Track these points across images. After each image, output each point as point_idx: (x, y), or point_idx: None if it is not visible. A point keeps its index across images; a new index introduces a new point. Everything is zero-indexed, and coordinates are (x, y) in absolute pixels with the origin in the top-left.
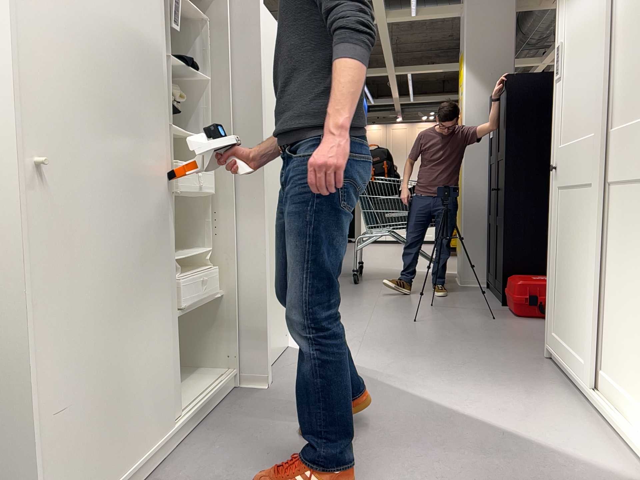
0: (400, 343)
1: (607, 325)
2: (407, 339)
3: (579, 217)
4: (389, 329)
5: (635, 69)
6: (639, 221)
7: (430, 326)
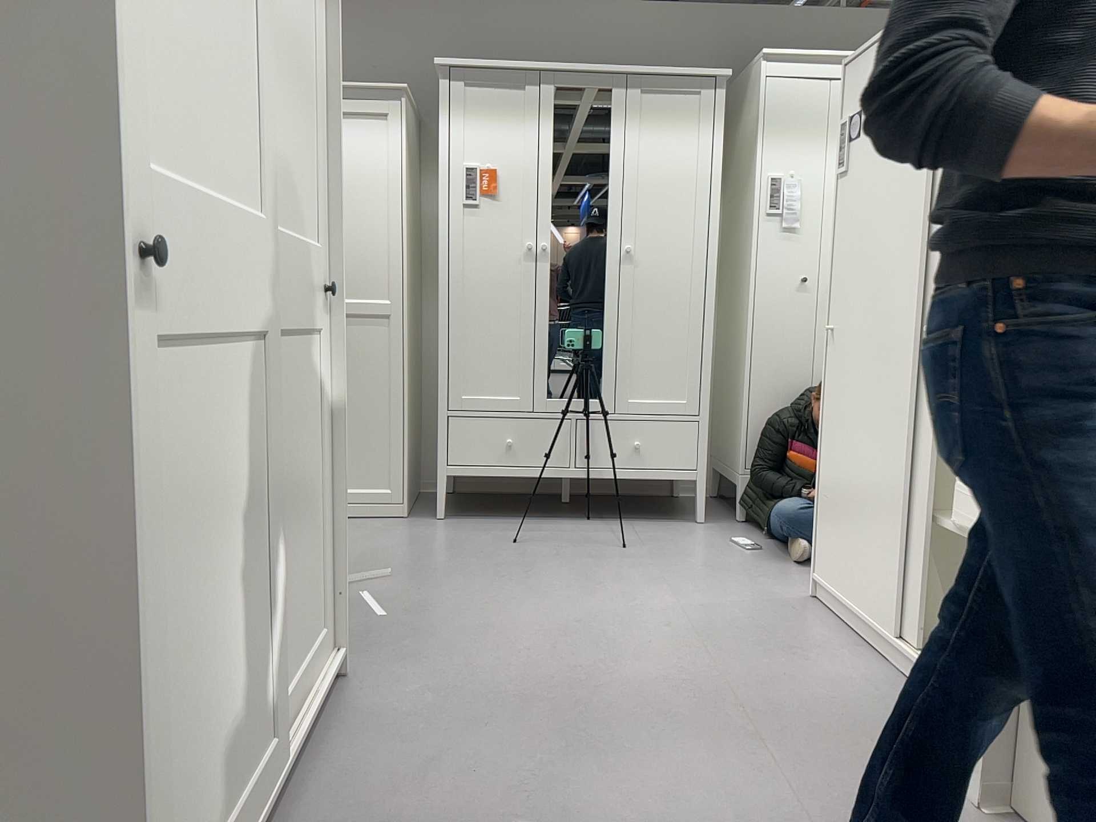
0: None
1: (273, 612)
2: None
3: (234, 424)
4: None
5: (283, 146)
6: (298, 394)
7: None
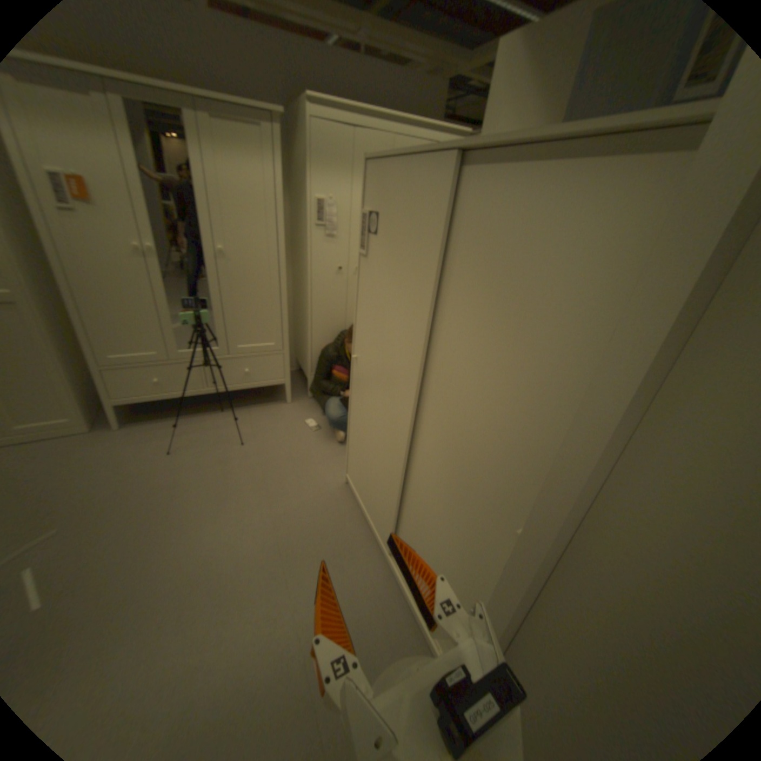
0: None
1: None
2: None
3: None
4: None
5: None
6: None
7: None
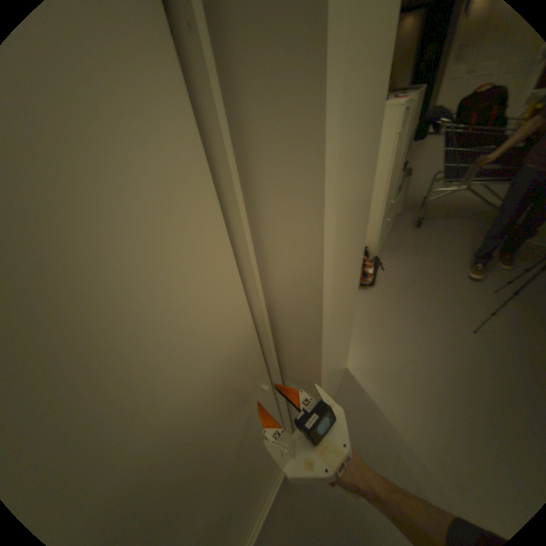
0: (457, 395)
1: None
2: (466, 385)
3: None
4: (446, 350)
5: None
6: None
7: (493, 355)
